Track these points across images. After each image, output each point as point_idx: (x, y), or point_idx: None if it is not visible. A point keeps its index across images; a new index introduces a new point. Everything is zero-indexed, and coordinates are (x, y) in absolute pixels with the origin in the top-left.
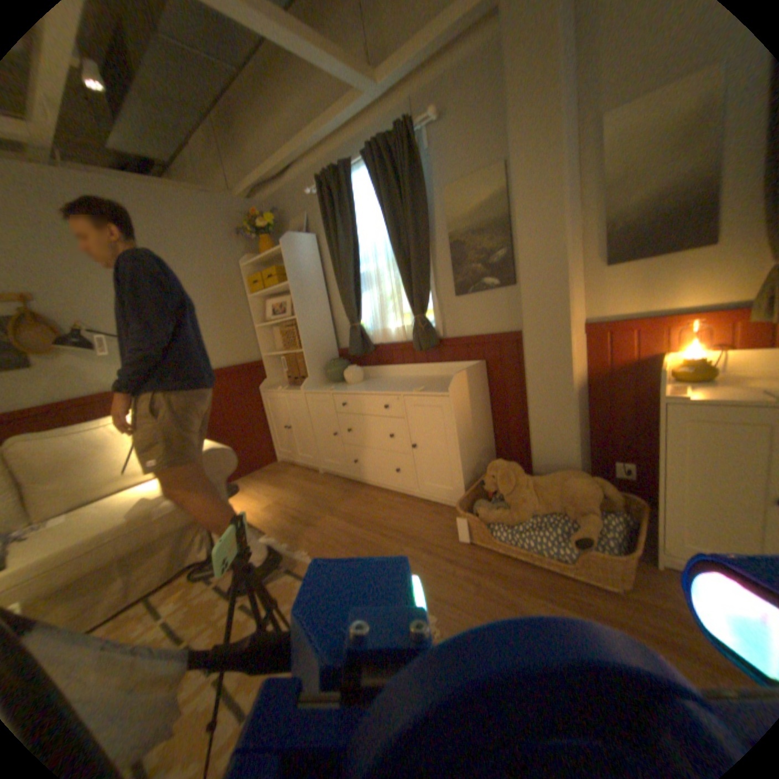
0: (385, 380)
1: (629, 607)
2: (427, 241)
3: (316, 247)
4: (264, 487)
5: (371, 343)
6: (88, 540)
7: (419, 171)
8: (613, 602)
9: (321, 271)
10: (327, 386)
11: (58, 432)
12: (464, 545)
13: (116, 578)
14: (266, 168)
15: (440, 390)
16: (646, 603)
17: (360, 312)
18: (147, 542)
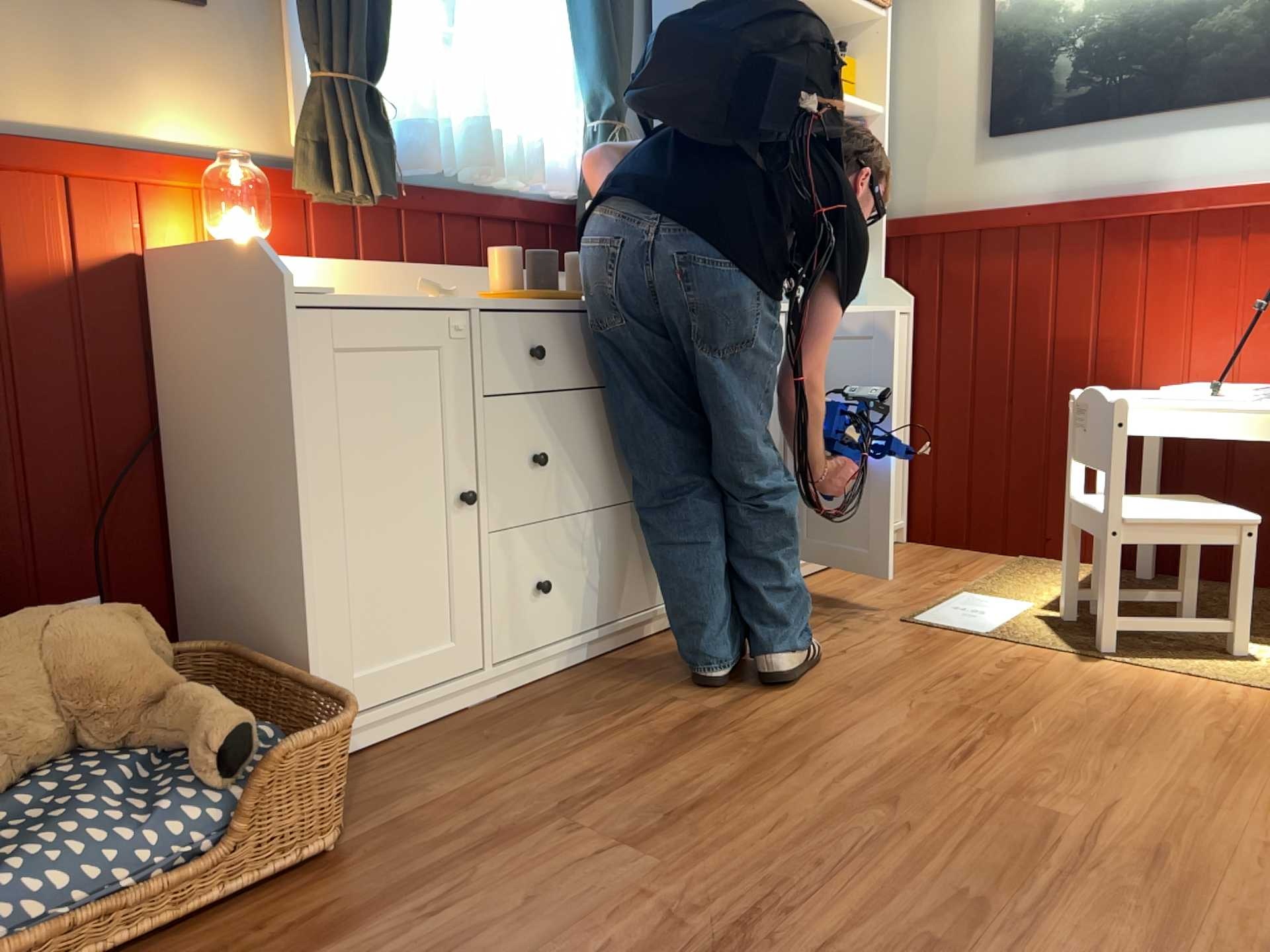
0: None
1: (370, 857)
2: None
3: None
4: None
5: None
6: None
7: None
8: (338, 874)
9: None
10: None
11: None
12: None
13: None
14: None
15: None
16: (377, 830)
17: None
18: None
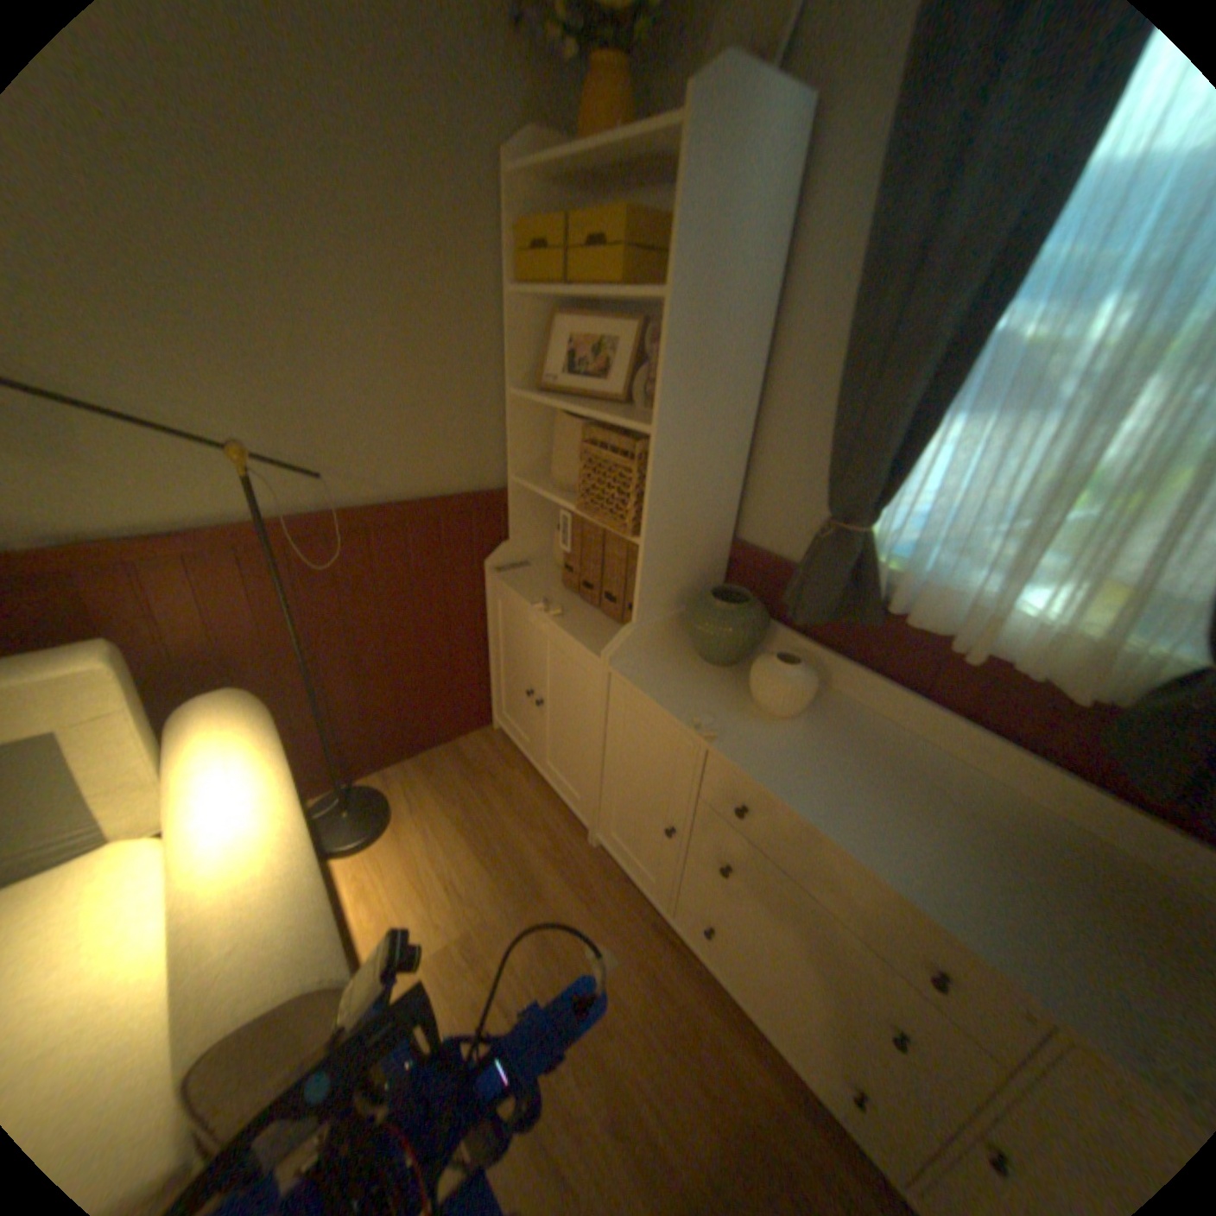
0: (895, 756)
1: None
2: None
3: (803, 157)
4: (449, 843)
5: (885, 604)
6: None
7: None
8: None
9: (781, 268)
10: (682, 672)
11: None
12: None
13: None
14: None
15: None
16: None
17: (890, 483)
18: None
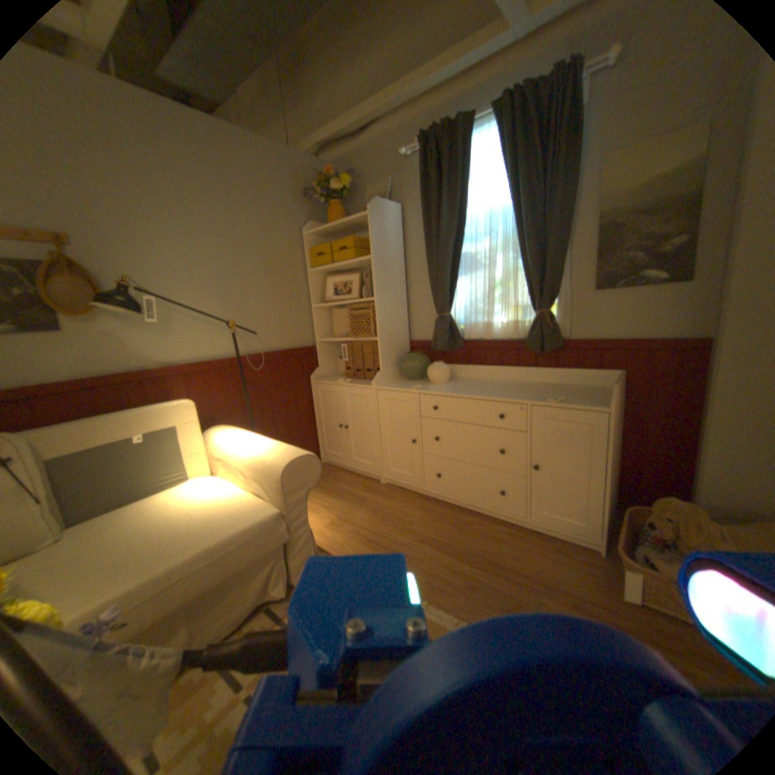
0: (479, 382)
1: None
2: (571, 219)
3: (400, 219)
4: (317, 496)
5: (462, 337)
6: (152, 581)
7: (578, 130)
8: None
9: (402, 248)
10: (402, 383)
11: (98, 420)
12: (627, 605)
13: (179, 630)
14: (346, 121)
15: (590, 403)
16: None
17: (451, 299)
18: (221, 580)
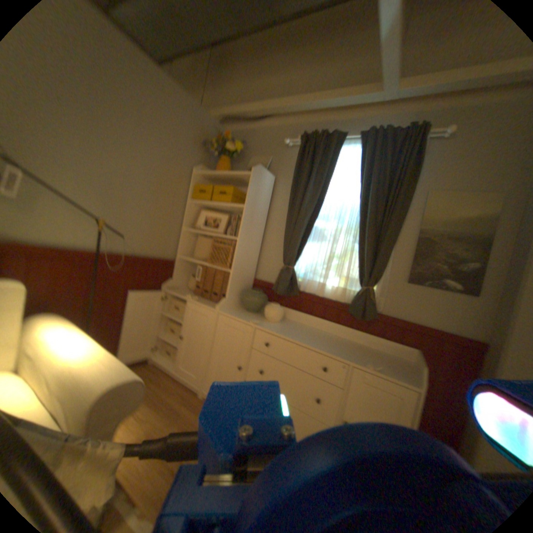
0: (305, 330)
1: None
2: (401, 228)
3: (272, 188)
4: None
5: (298, 289)
6: None
7: (418, 170)
8: None
9: (267, 209)
10: (242, 314)
11: None
12: None
13: None
14: (250, 110)
15: (403, 379)
16: None
17: (297, 258)
18: None
